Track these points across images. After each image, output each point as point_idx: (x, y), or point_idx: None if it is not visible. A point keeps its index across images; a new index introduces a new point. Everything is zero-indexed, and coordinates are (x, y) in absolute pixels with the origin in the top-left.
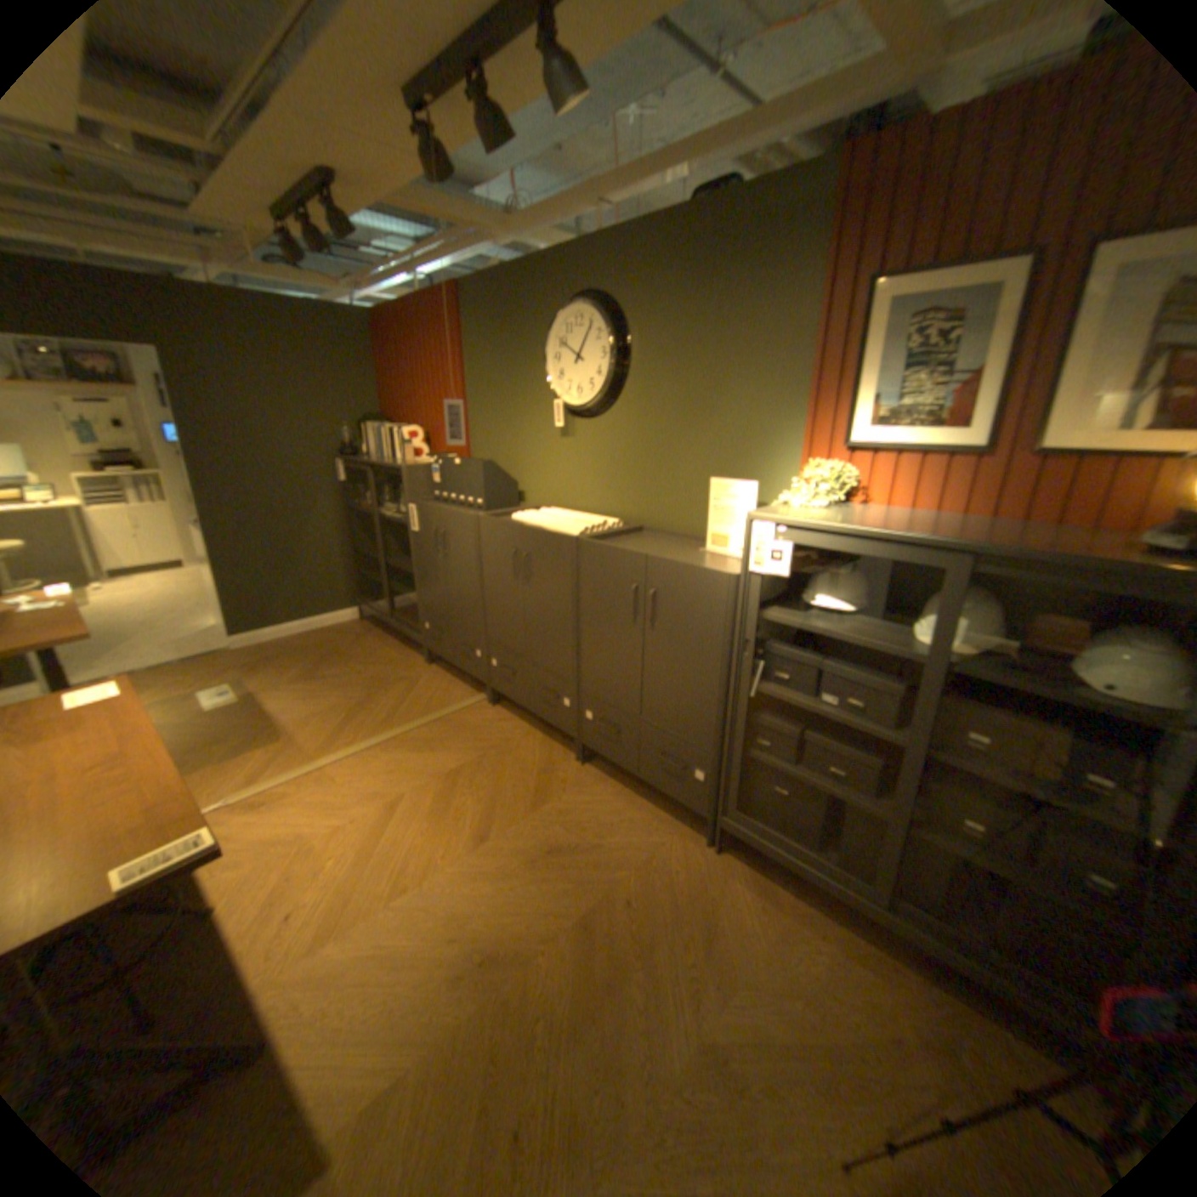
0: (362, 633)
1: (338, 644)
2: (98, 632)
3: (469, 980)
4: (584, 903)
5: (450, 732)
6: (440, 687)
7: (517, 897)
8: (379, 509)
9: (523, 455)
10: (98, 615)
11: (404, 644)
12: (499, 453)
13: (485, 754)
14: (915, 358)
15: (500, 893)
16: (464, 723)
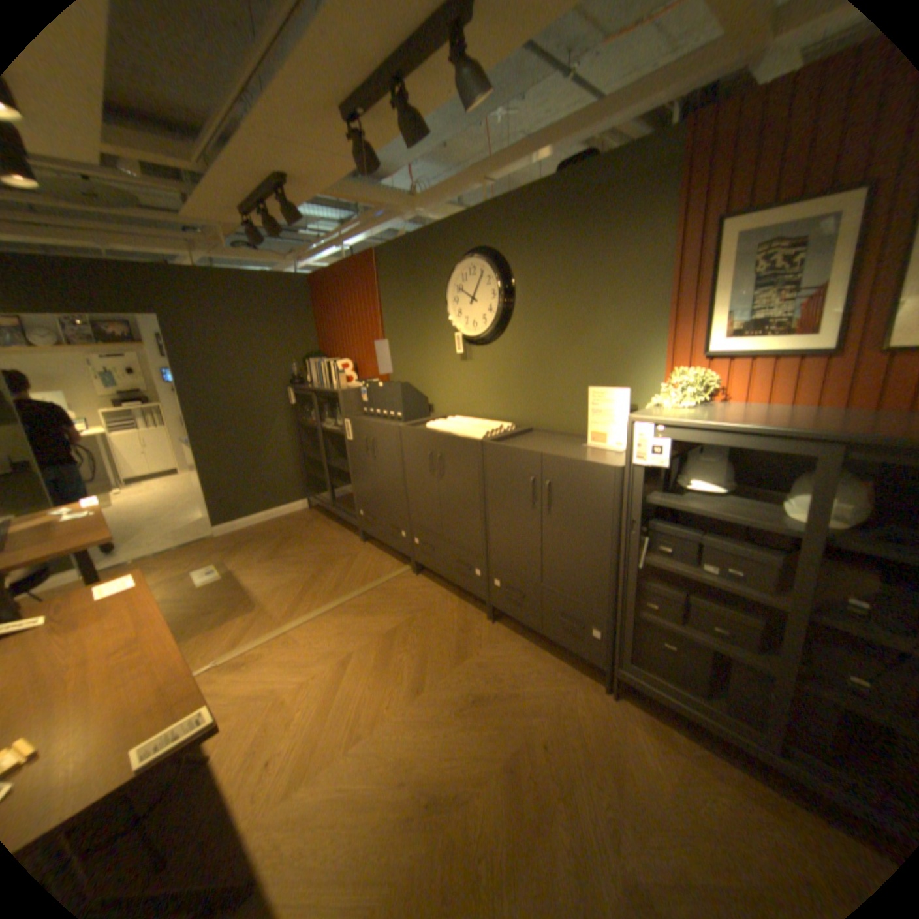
0: (310, 520)
1: (292, 530)
2: (116, 528)
3: (417, 822)
4: (507, 748)
5: (383, 599)
6: (373, 561)
7: (451, 744)
8: (320, 424)
9: (430, 377)
10: (116, 515)
11: (343, 527)
12: (411, 376)
13: (413, 617)
14: (762, 280)
15: (436, 741)
16: (394, 590)
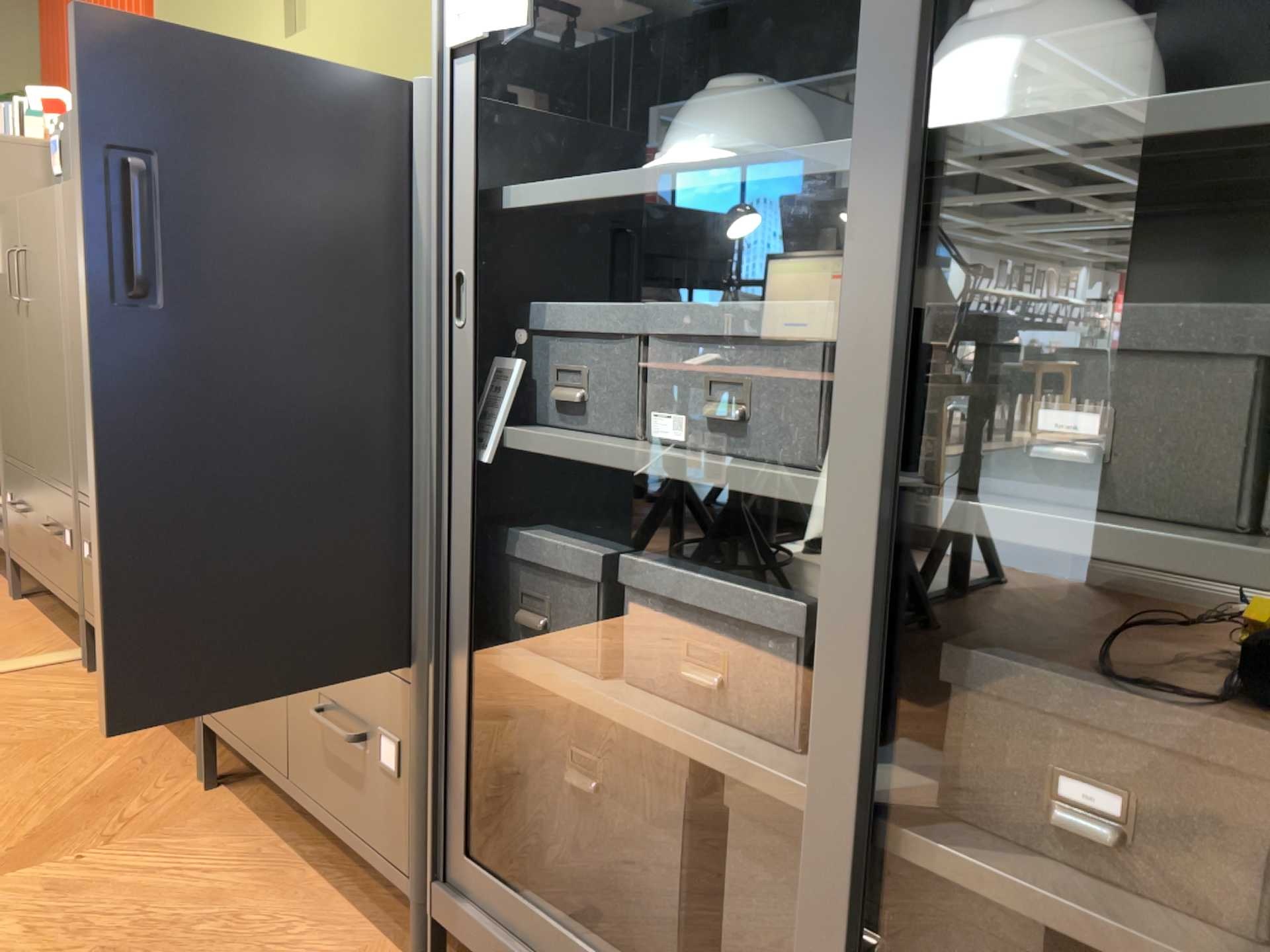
0: None
1: None
2: None
3: None
4: None
5: None
6: None
7: None
8: None
9: None
10: None
11: None
12: None
13: None
14: None
15: None
16: None
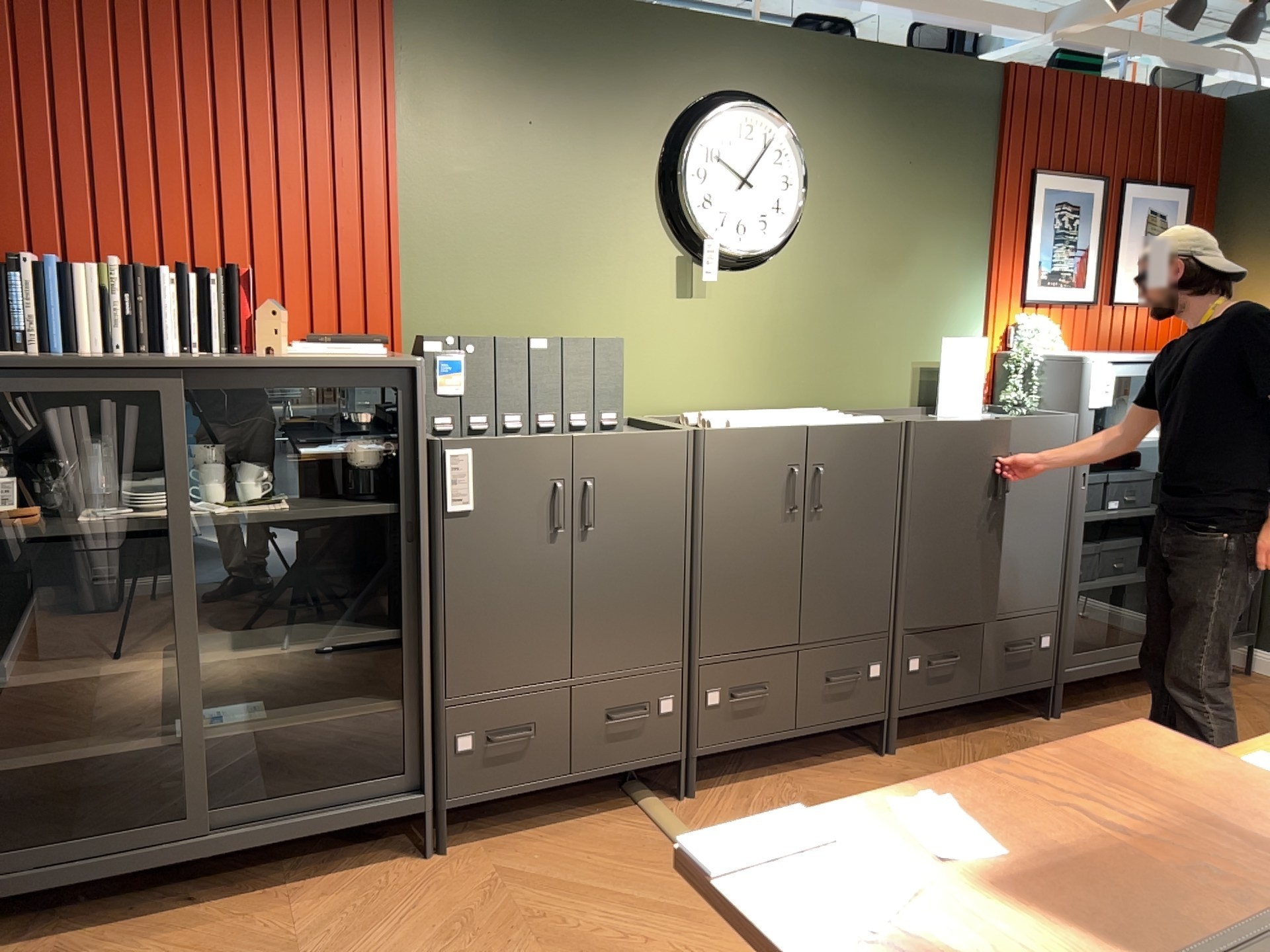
0: None
1: None
2: None
3: None
4: None
5: None
6: (570, 848)
7: None
8: (84, 517)
9: (579, 329)
10: None
11: (254, 889)
12: (503, 327)
13: None
14: (1058, 237)
15: None
16: None
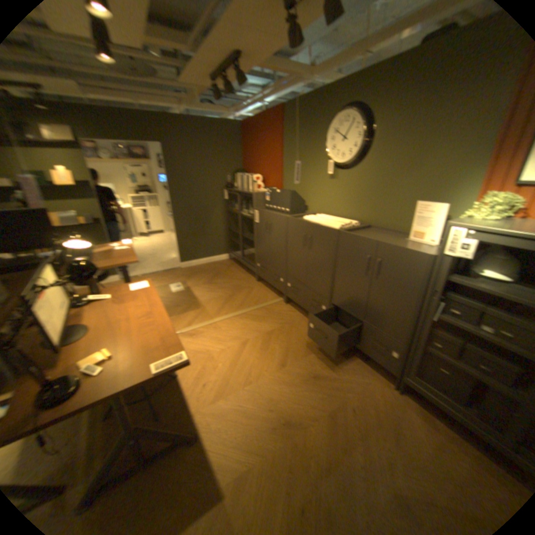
0: (228, 265)
1: (219, 269)
2: None
3: (278, 430)
4: (331, 405)
5: (266, 313)
6: (261, 292)
7: (299, 396)
8: (238, 211)
9: (307, 187)
10: None
11: (246, 271)
12: (295, 186)
13: (282, 325)
14: None
15: (291, 392)
16: (272, 310)
